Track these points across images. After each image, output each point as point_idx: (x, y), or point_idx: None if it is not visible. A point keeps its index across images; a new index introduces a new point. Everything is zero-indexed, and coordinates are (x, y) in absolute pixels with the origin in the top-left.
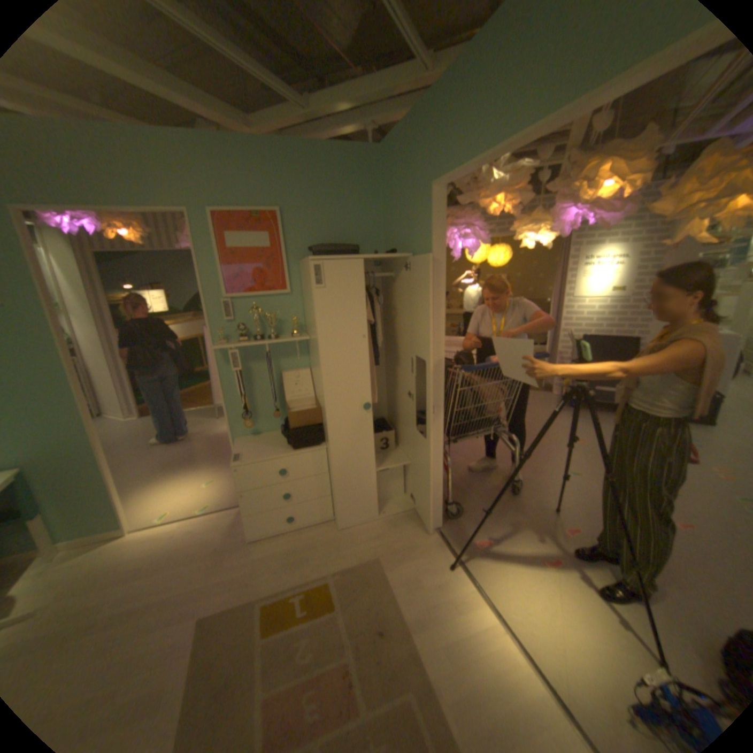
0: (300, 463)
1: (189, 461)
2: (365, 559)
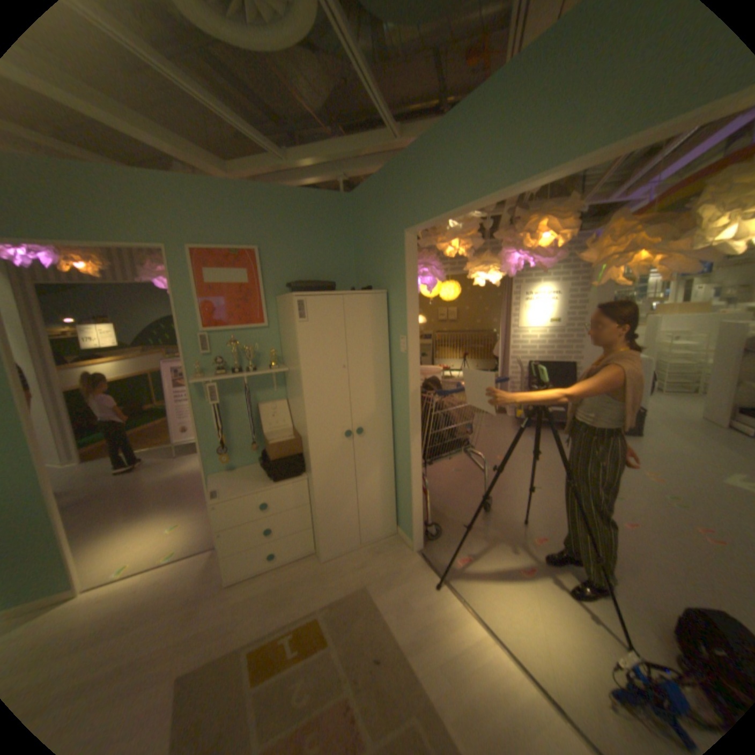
0: (281, 496)
1: (146, 507)
2: (351, 589)
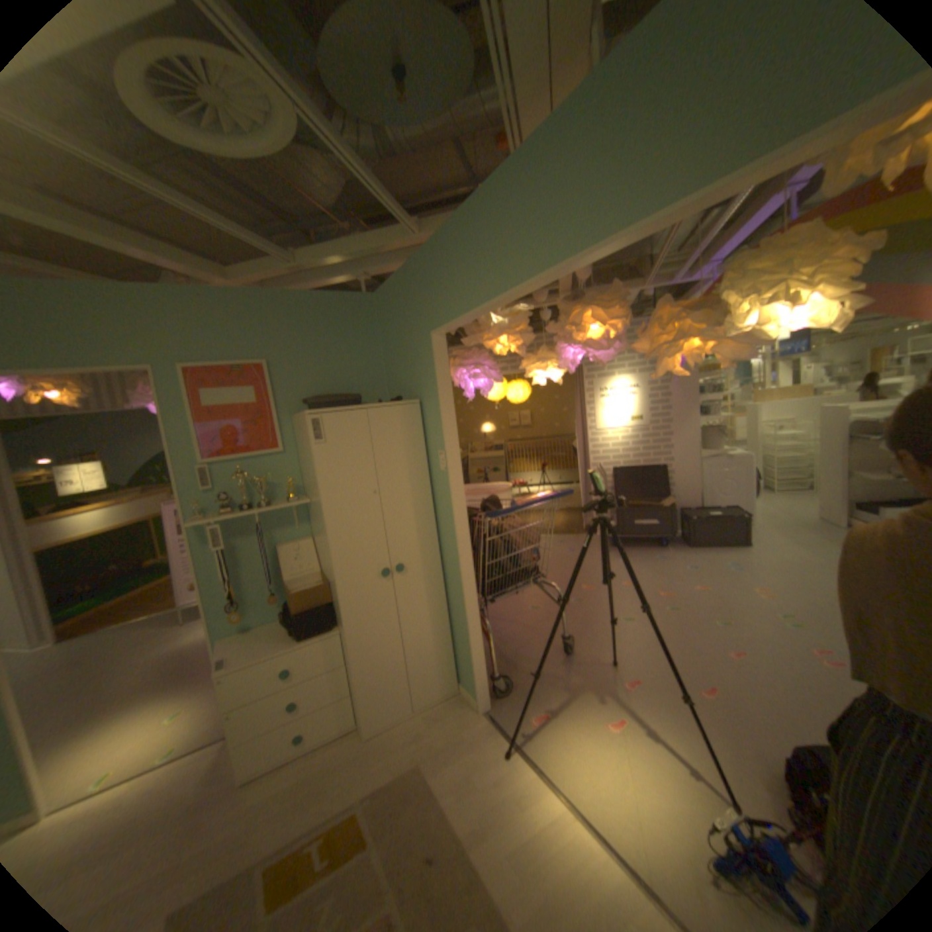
0: (307, 659)
1: (140, 692)
2: (400, 770)
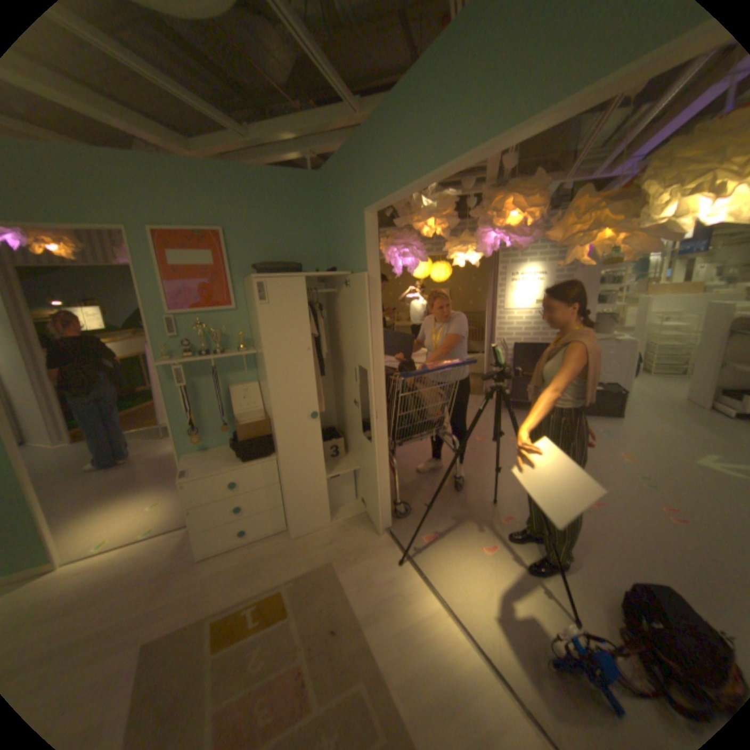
0: (250, 476)
1: (130, 485)
2: (317, 564)
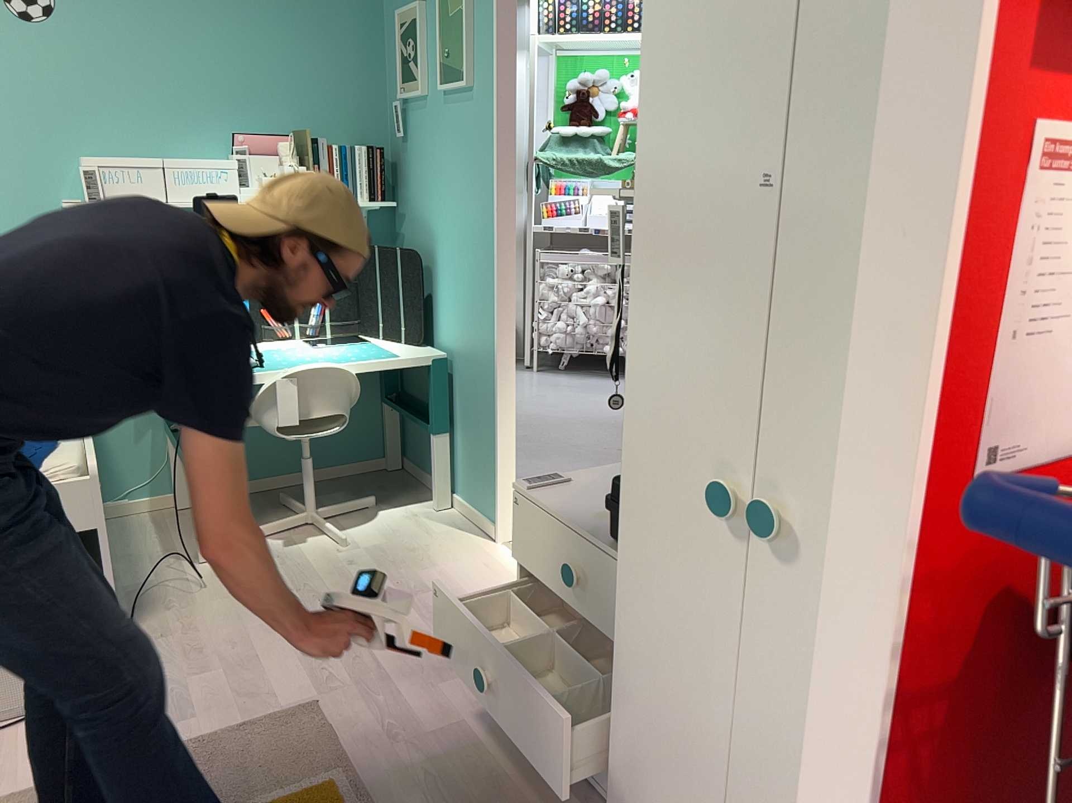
0: (609, 586)
1: None
2: None
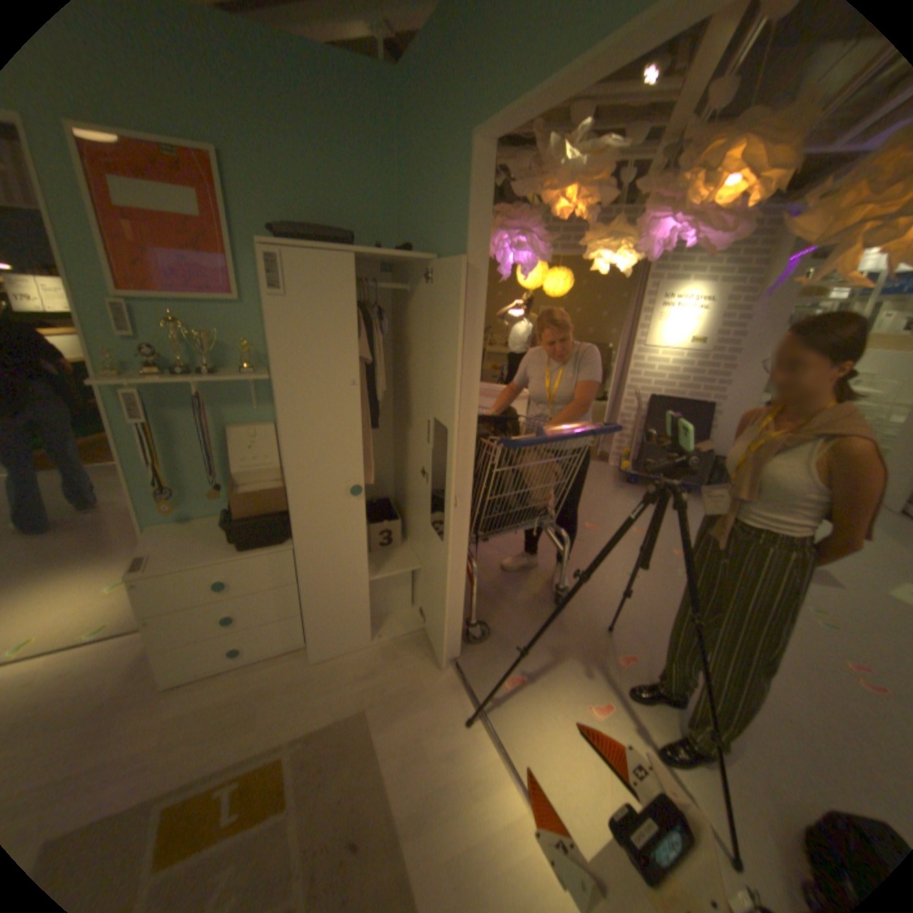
0: (249, 572)
1: (89, 548)
2: (344, 712)
